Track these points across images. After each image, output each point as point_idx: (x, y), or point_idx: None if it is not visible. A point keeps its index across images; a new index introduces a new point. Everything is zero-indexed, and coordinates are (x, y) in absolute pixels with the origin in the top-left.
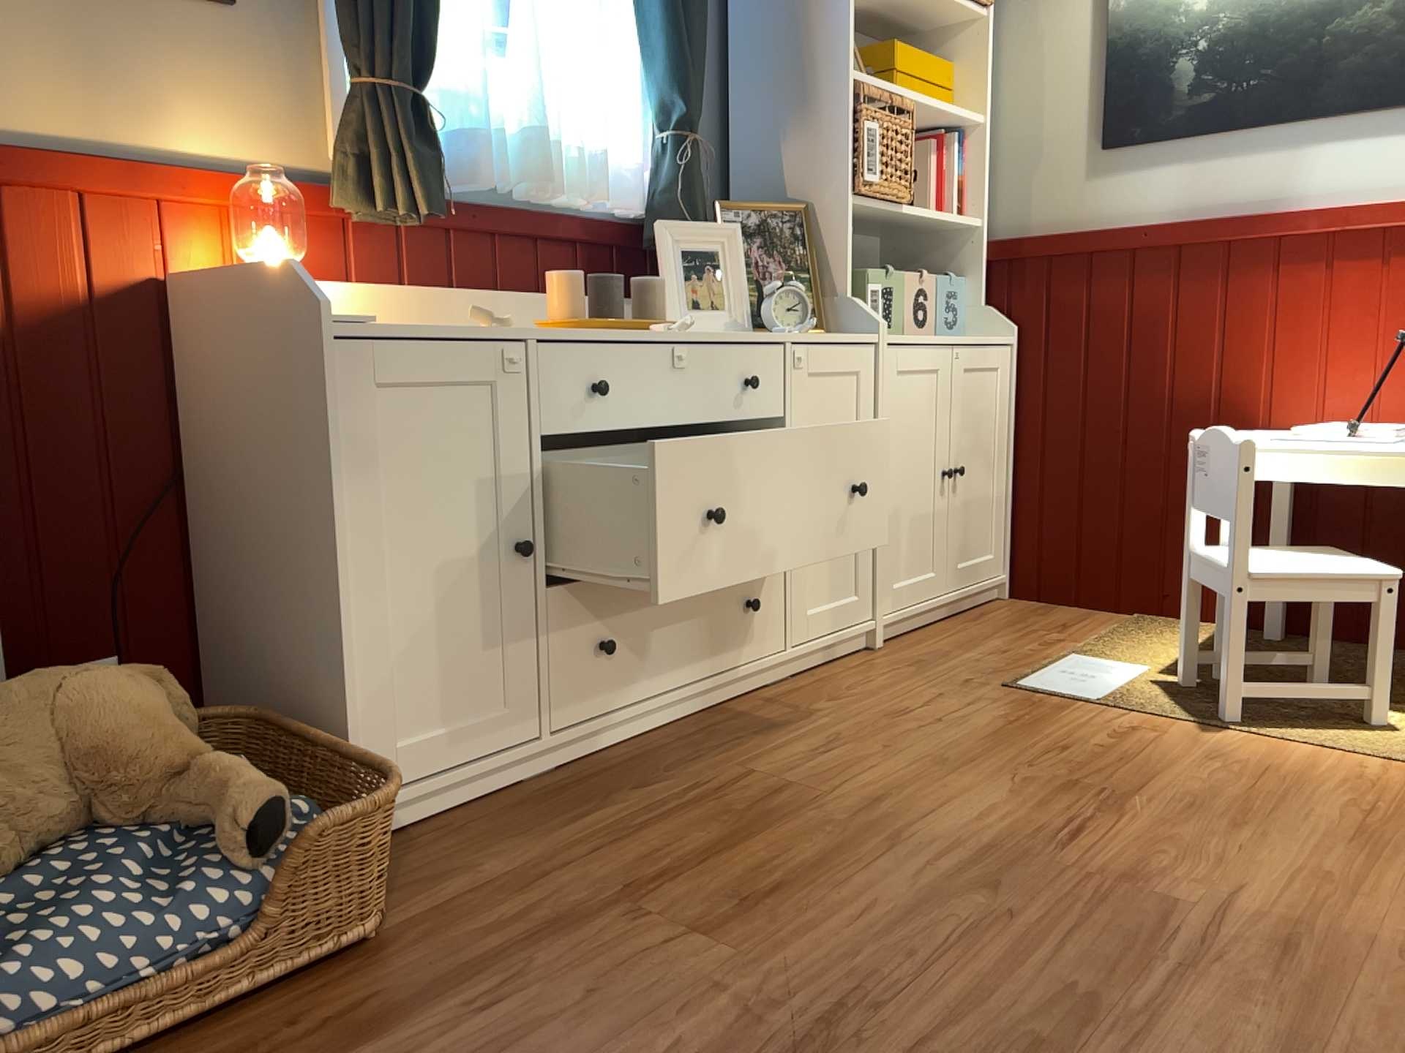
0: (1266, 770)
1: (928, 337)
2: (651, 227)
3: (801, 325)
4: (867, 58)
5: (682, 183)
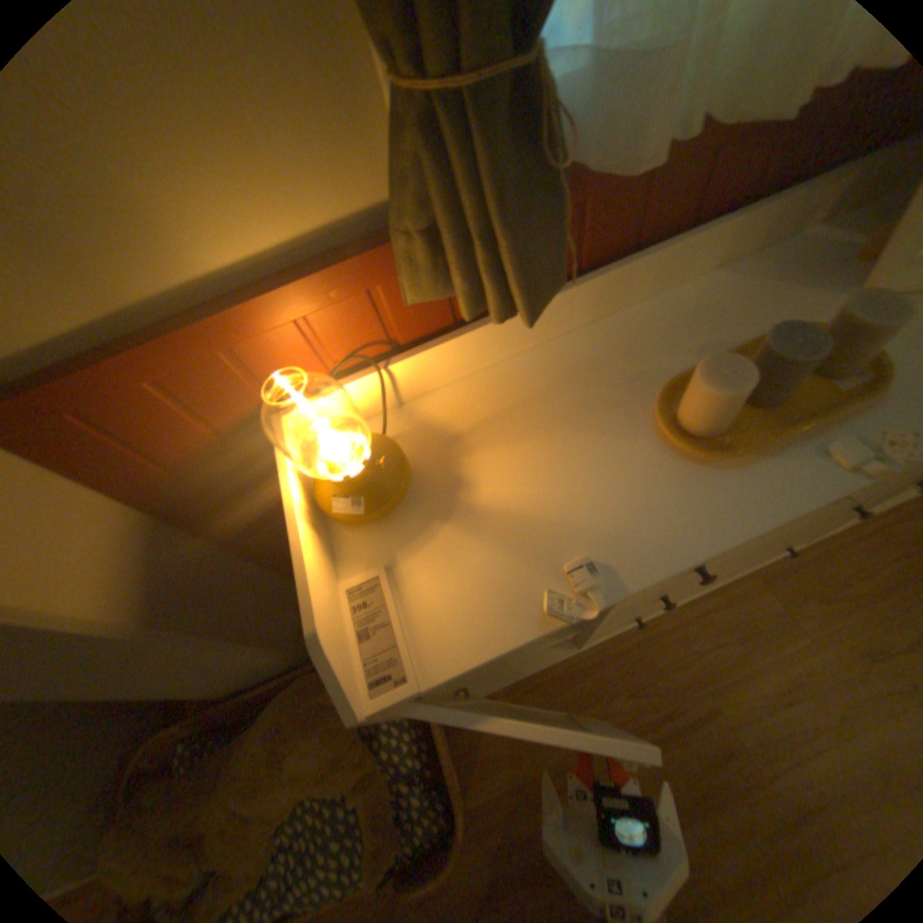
0: None
1: None
2: None
3: None
4: None
5: None
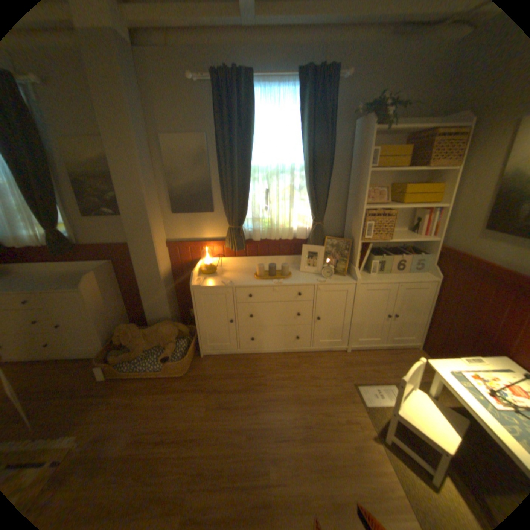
0: (363, 466)
1: (396, 277)
2: (308, 242)
3: (329, 277)
4: (400, 187)
5: (312, 235)
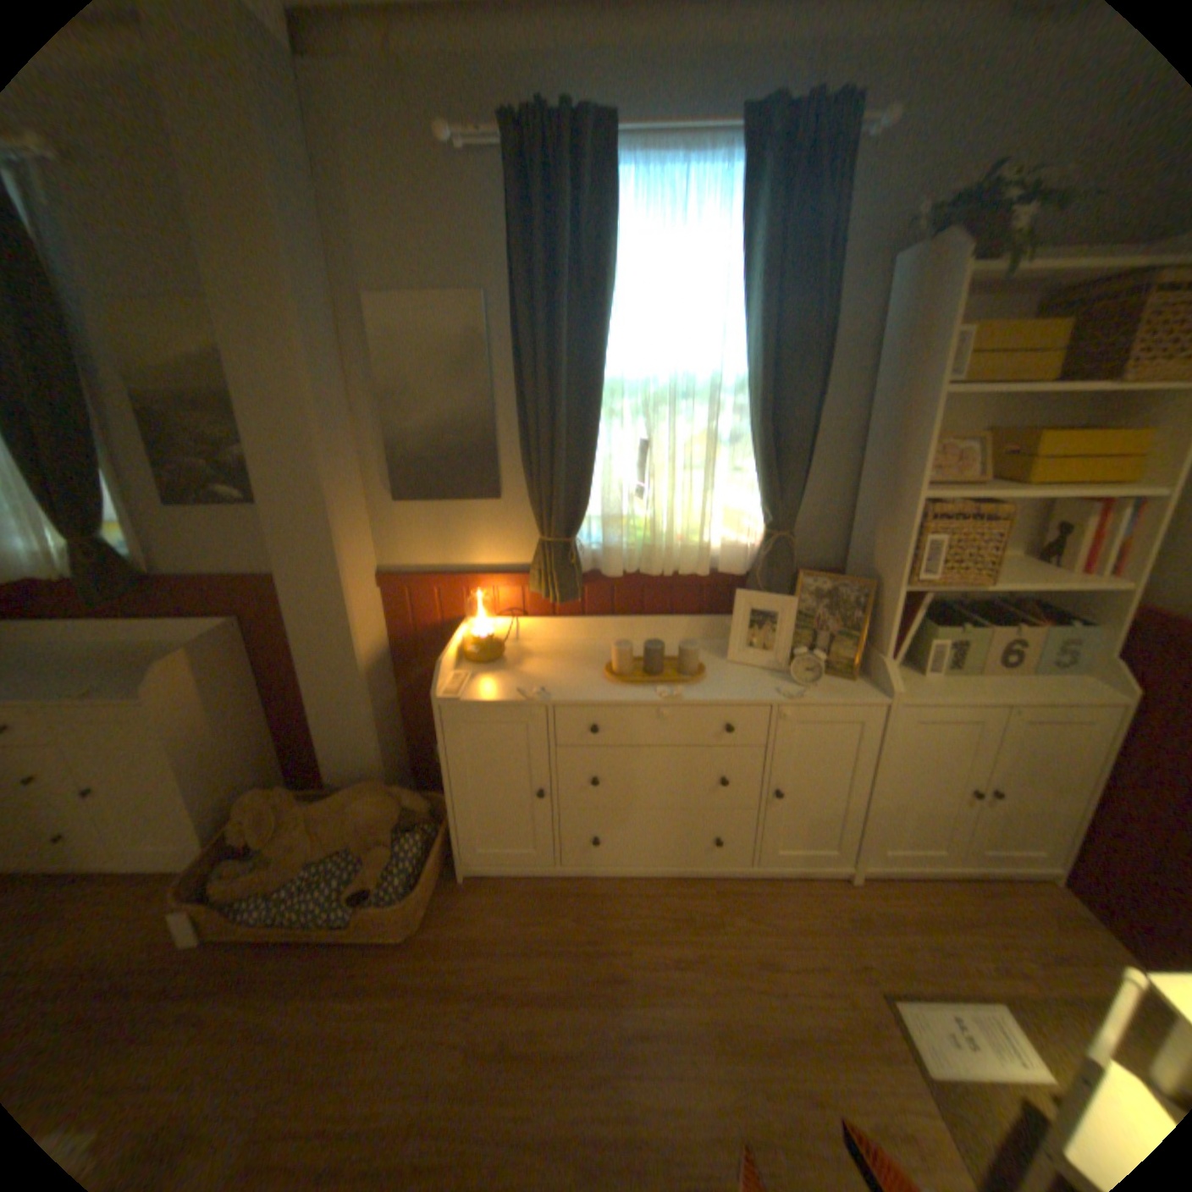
0: None
1: (1000, 688)
2: (749, 582)
3: (813, 684)
4: (1019, 438)
5: (764, 564)
